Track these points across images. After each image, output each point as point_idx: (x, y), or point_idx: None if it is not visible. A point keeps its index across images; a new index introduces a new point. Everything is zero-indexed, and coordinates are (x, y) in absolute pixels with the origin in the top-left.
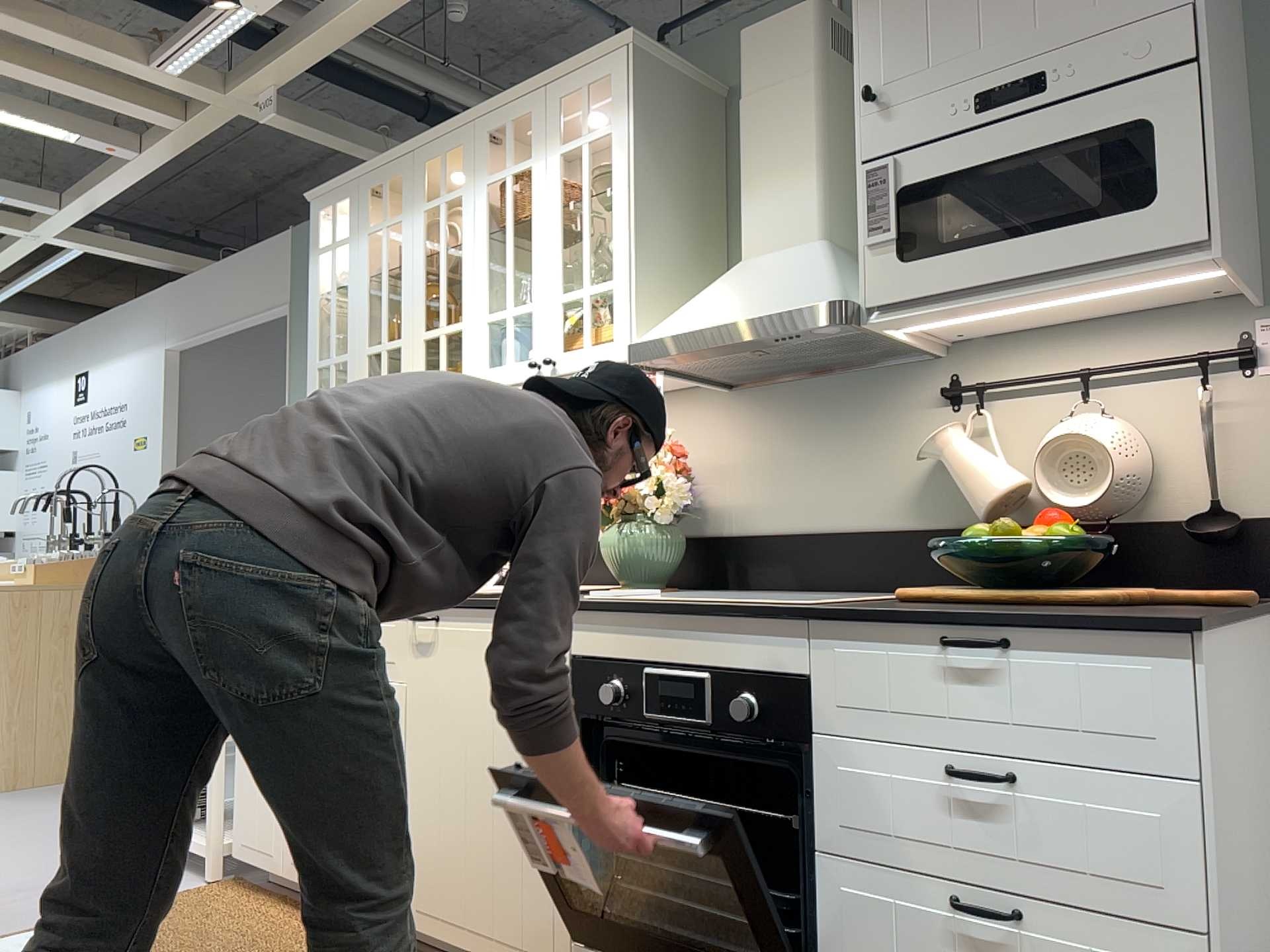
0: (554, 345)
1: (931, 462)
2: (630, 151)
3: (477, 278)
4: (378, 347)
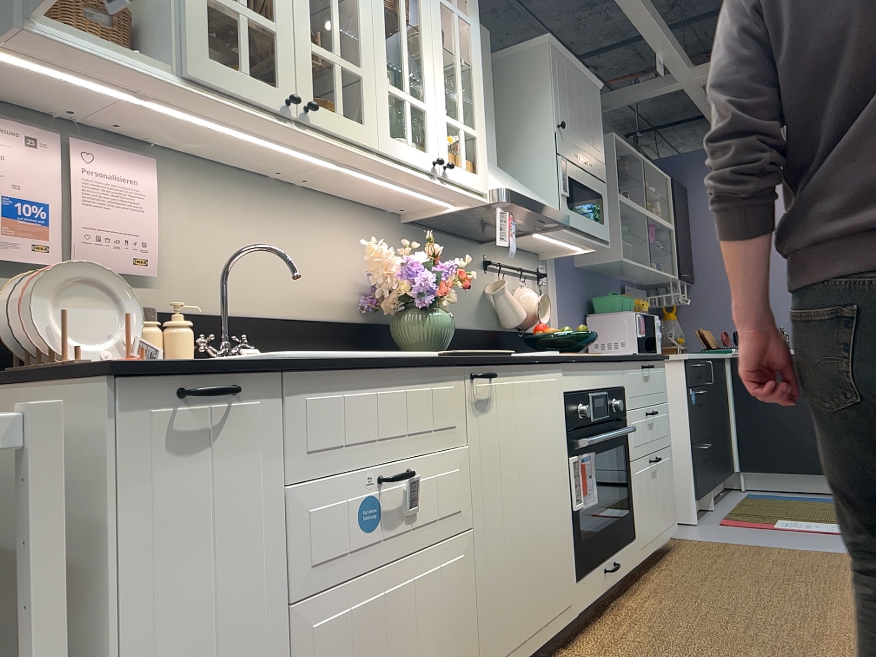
0: (445, 154)
1: (482, 296)
2: (480, 50)
3: (377, 38)
4: (231, 2)
